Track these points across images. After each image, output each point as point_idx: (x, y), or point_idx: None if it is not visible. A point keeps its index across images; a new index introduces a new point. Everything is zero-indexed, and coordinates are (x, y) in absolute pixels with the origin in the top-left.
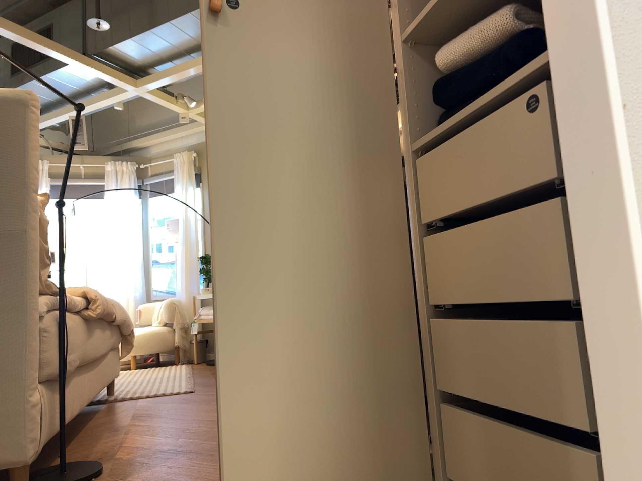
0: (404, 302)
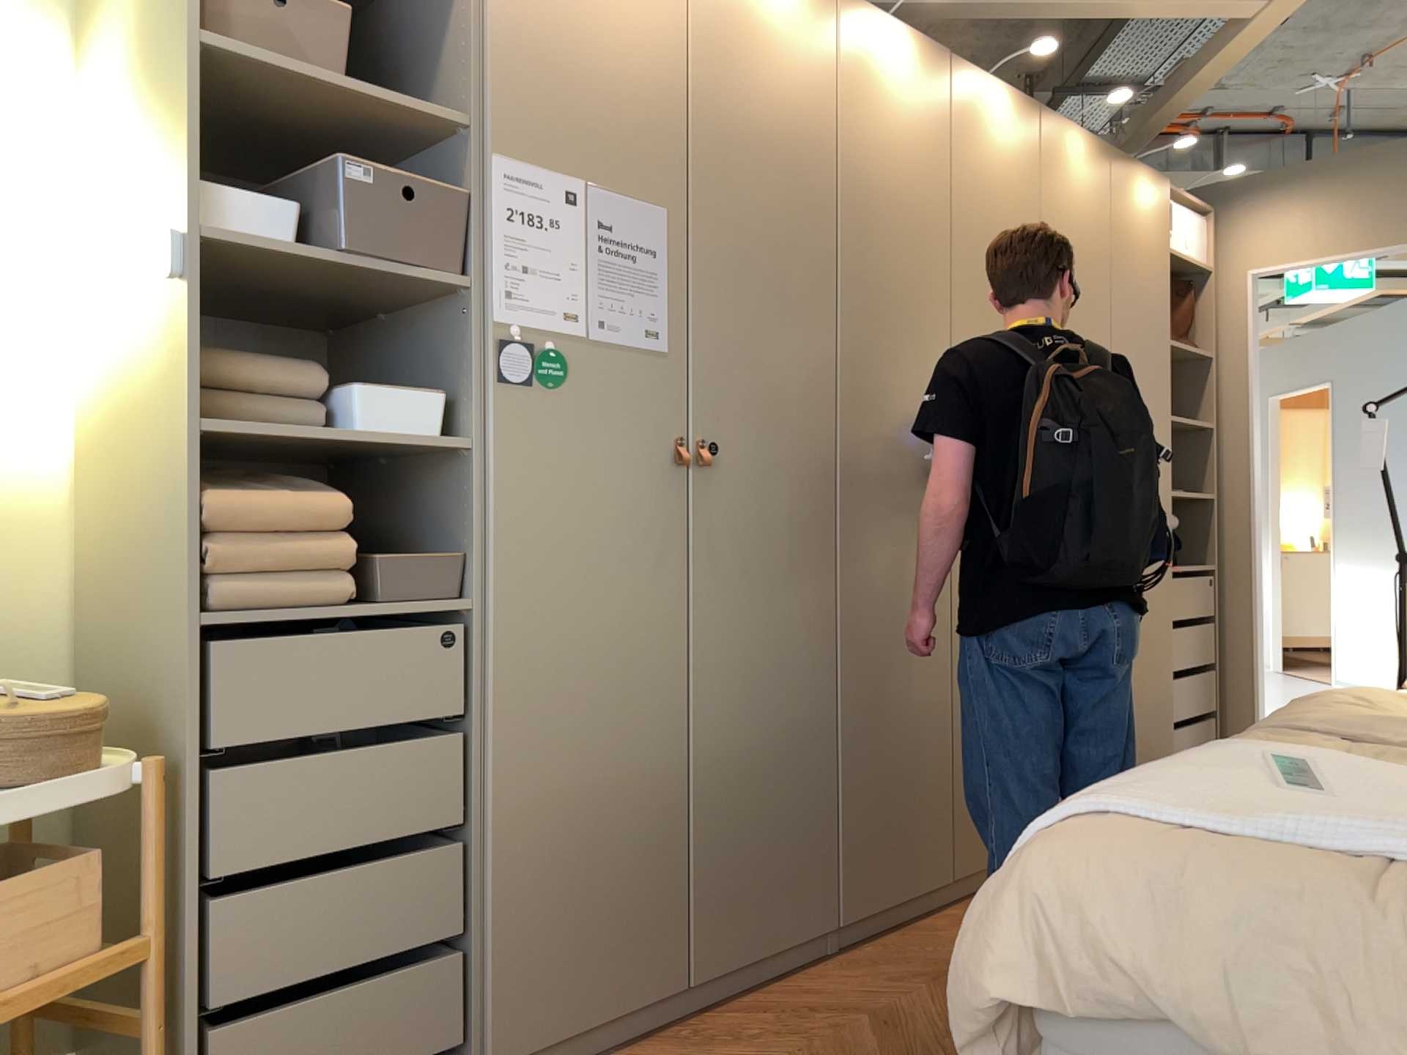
0: (1161, 669)
